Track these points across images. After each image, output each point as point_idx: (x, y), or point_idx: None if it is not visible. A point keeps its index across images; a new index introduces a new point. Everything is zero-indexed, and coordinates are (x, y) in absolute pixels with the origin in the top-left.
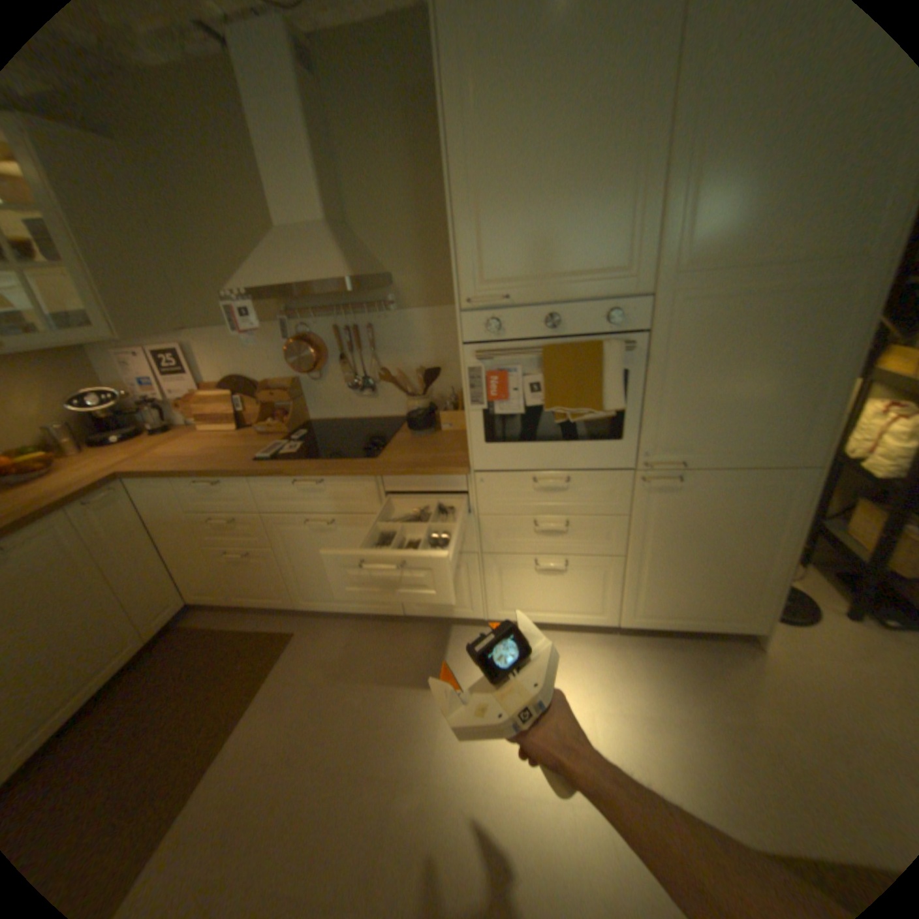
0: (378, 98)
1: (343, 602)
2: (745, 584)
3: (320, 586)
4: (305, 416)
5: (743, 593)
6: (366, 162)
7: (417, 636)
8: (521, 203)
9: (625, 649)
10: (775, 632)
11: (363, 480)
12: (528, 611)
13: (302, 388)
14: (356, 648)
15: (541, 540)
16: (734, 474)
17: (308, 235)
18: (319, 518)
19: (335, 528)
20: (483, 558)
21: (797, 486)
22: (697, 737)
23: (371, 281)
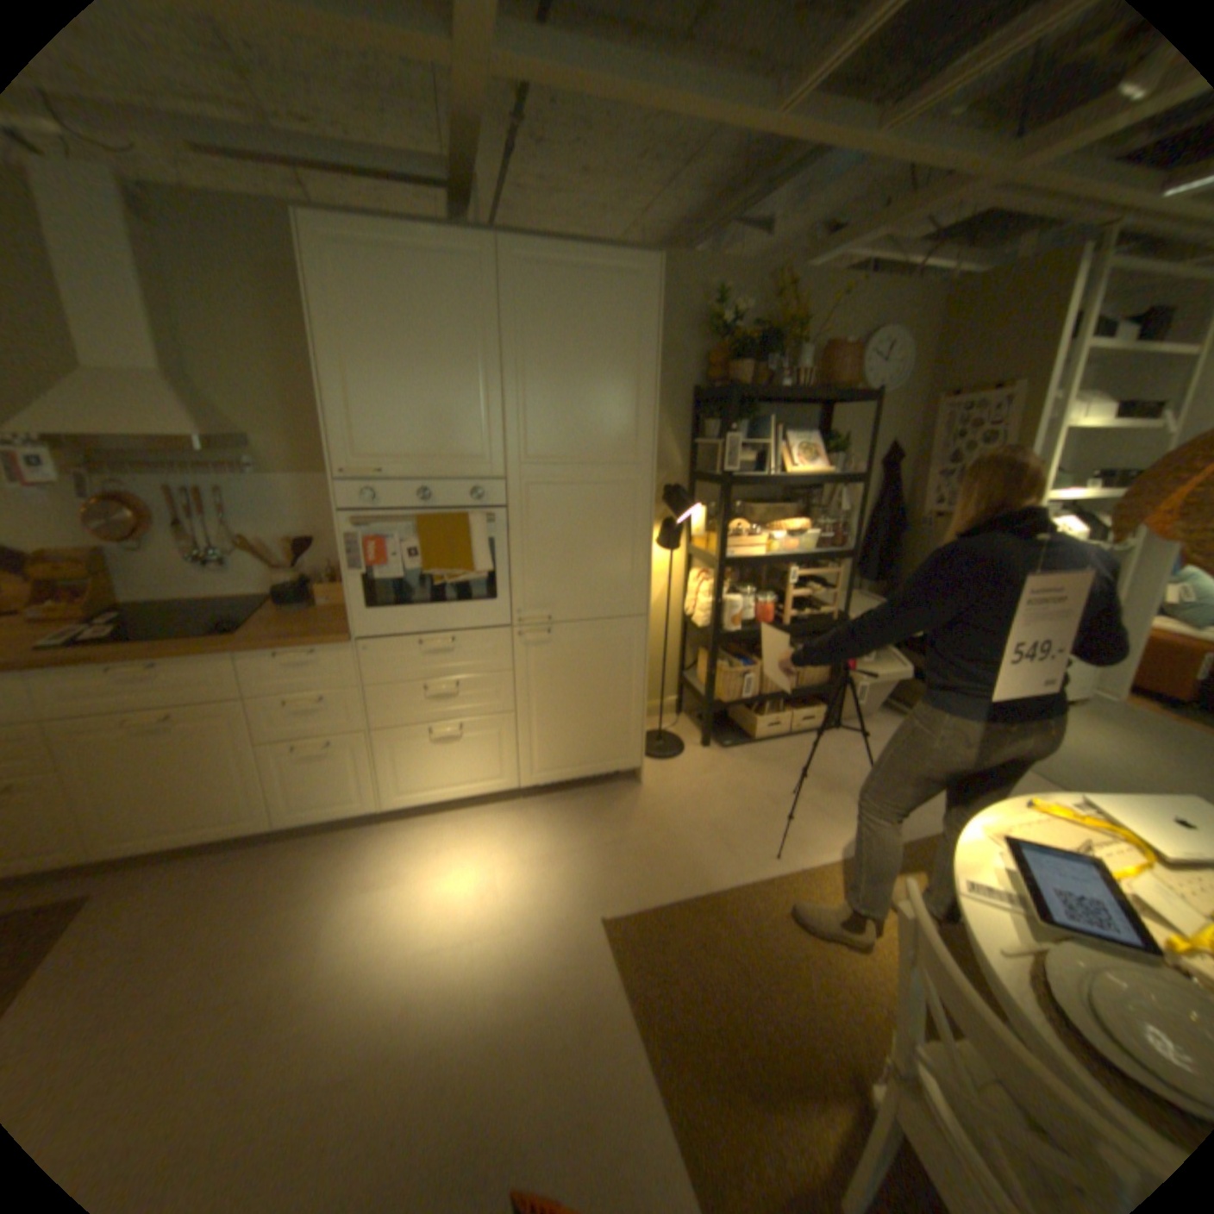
0: (228, 264)
1: (175, 833)
2: (613, 723)
3: (136, 817)
4: (108, 600)
5: (613, 731)
6: (213, 320)
7: (287, 855)
8: (385, 397)
9: (525, 810)
10: (642, 763)
11: (211, 662)
12: (424, 791)
13: (104, 563)
14: (197, 888)
15: (431, 707)
16: (587, 626)
17: (133, 385)
18: (141, 719)
19: (167, 729)
20: (369, 738)
21: (631, 632)
22: (580, 859)
23: (217, 442)
